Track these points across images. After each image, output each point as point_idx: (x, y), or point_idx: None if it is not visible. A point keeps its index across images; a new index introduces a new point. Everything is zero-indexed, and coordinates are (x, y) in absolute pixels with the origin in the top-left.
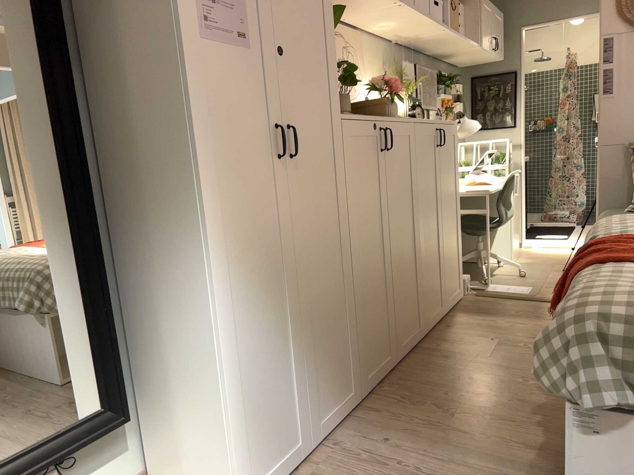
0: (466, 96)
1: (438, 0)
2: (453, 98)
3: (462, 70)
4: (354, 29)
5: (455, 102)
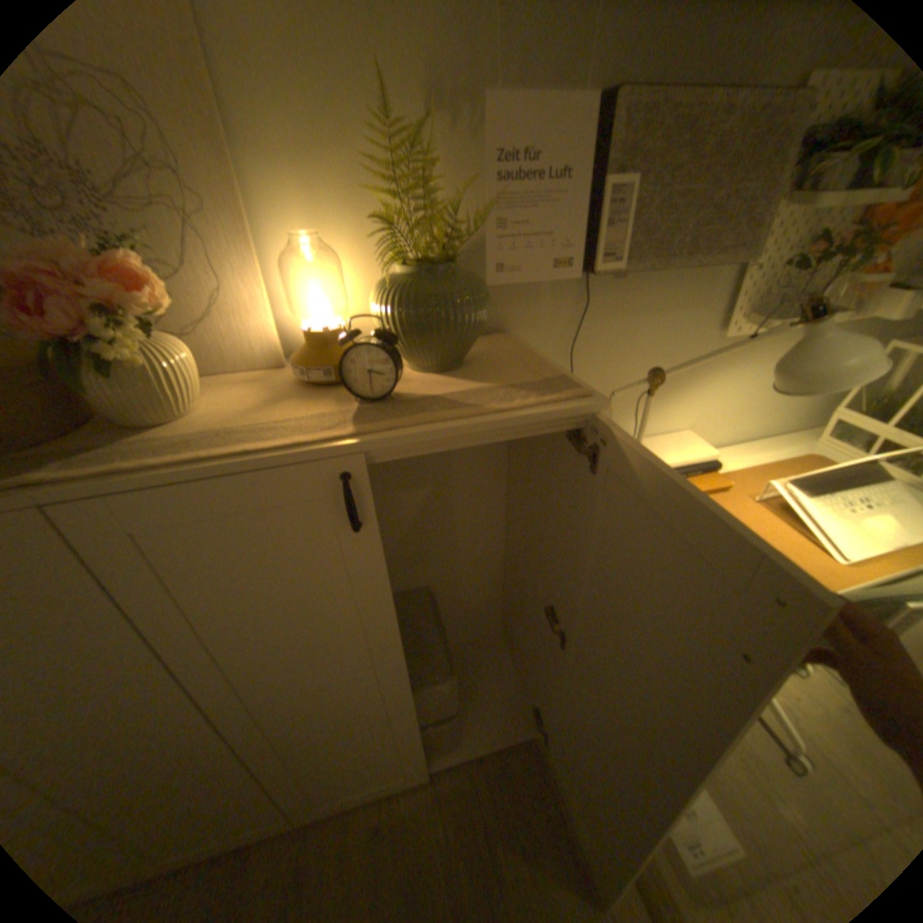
0: None
1: None
2: None
3: None
4: None
5: None
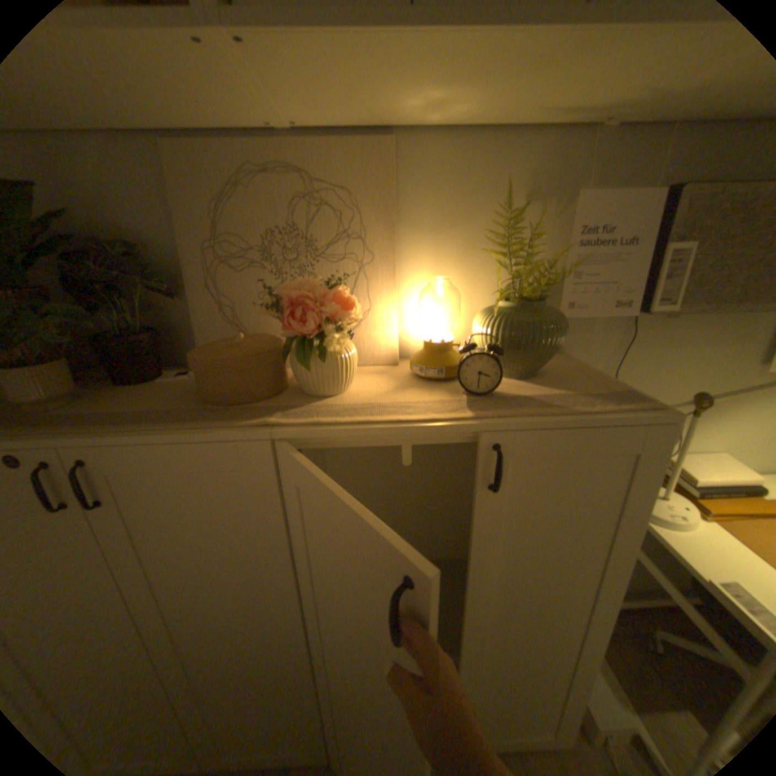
0: None
1: None
2: None
3: None
4: (377, 128)
5: None
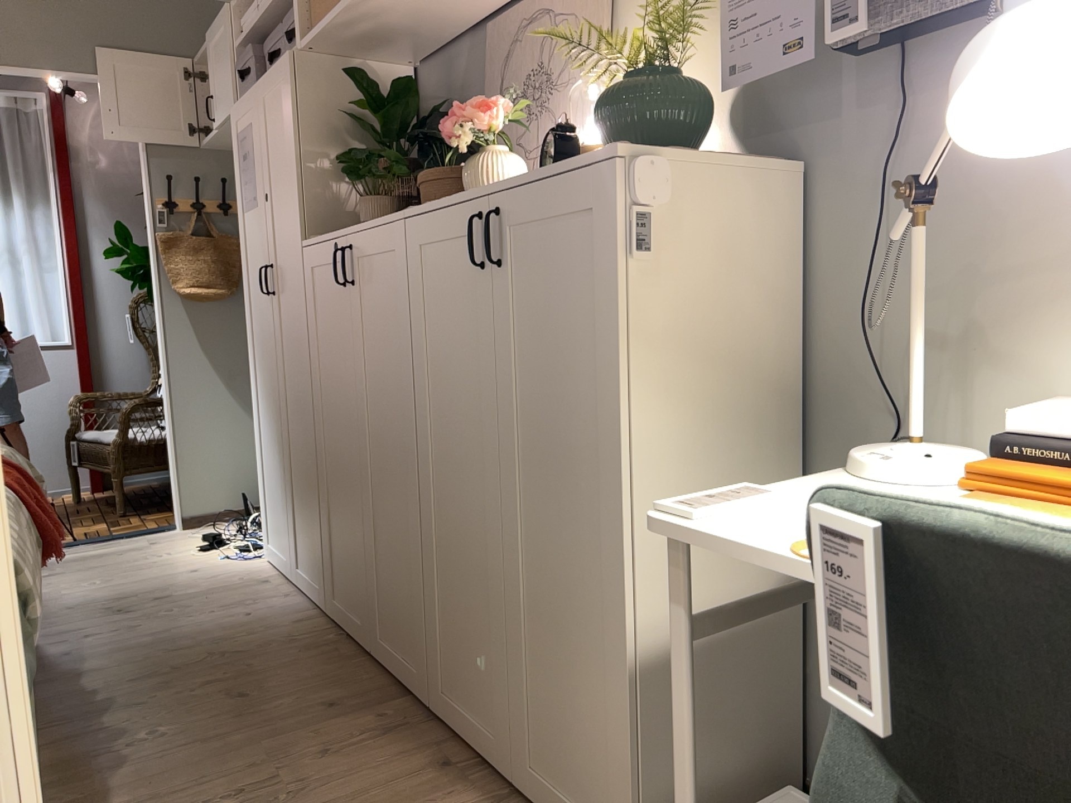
0: None
1: None
2: None
3: None
4: None
5: None
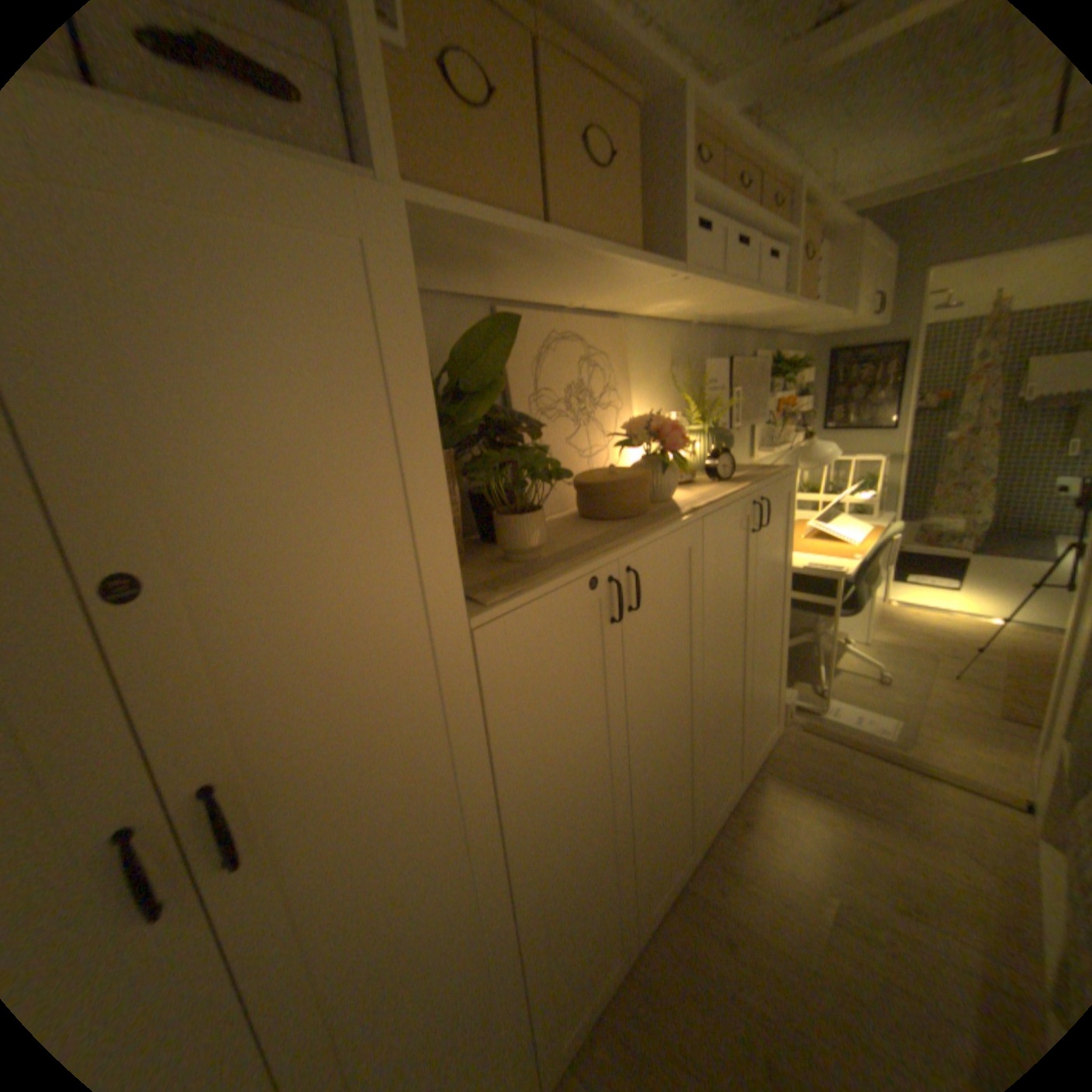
0: (819, 377)
1: (780, 242)
2: (797, 387)
3: (818, 338)
4: (612, 315)
5: (800, 393)
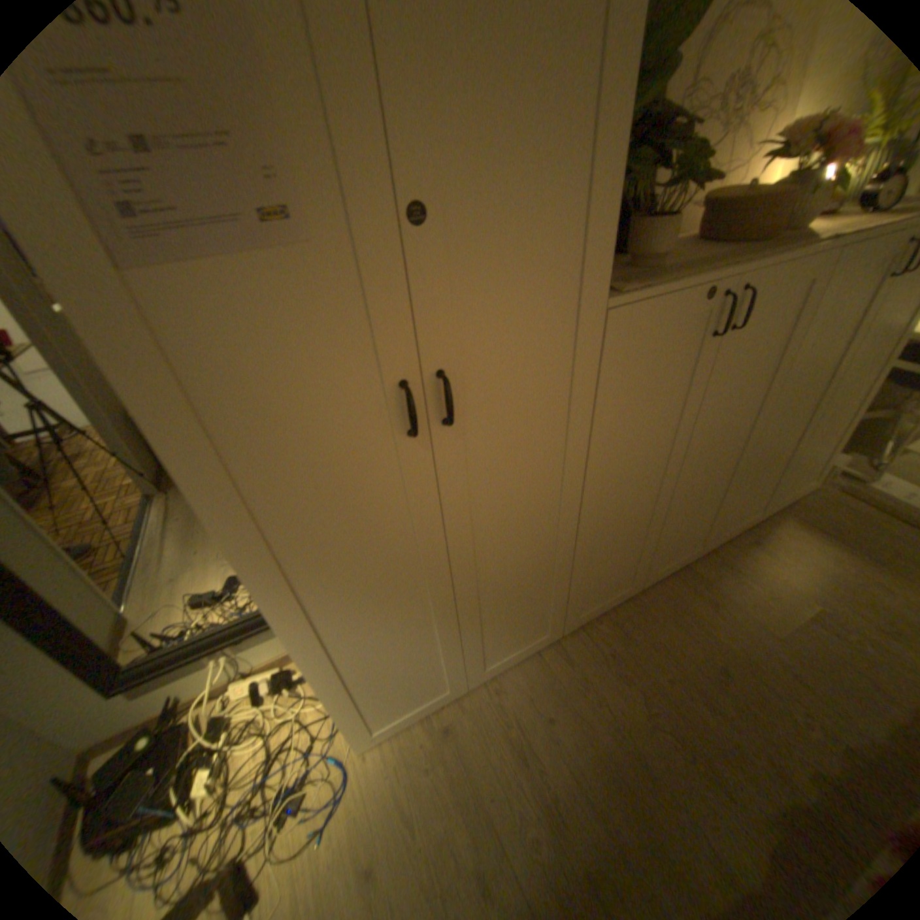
0: None
1: None
2: None
3: None
4: None
5: None
